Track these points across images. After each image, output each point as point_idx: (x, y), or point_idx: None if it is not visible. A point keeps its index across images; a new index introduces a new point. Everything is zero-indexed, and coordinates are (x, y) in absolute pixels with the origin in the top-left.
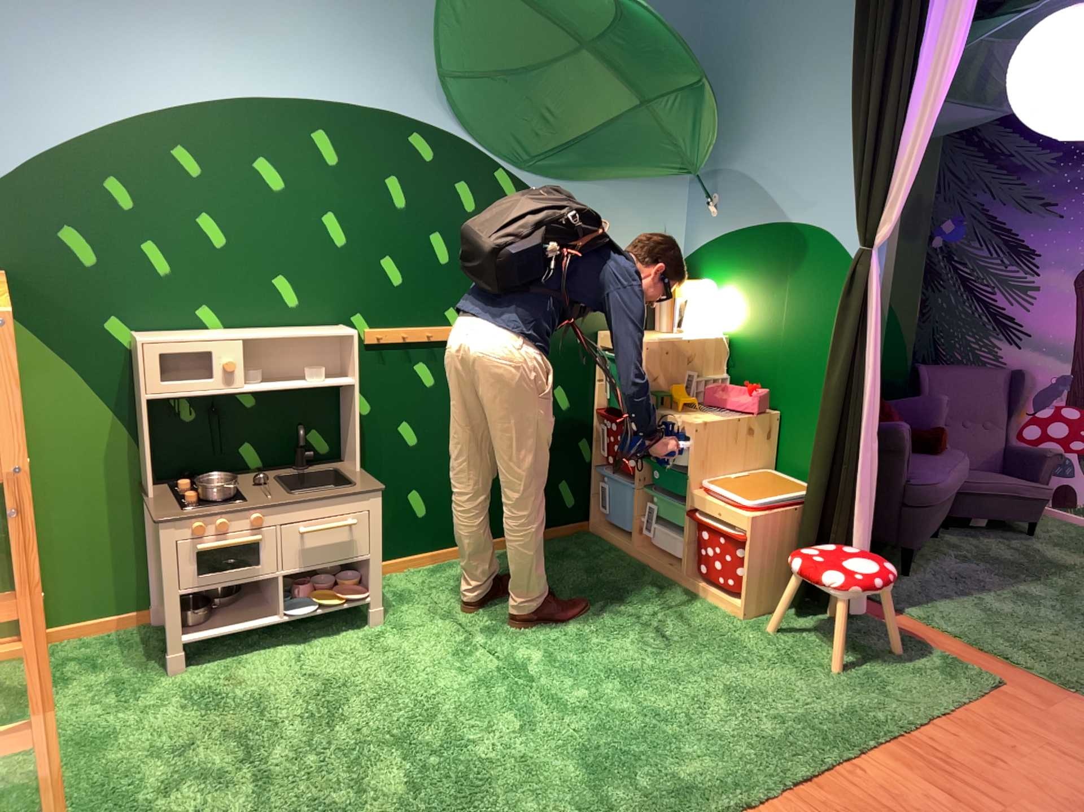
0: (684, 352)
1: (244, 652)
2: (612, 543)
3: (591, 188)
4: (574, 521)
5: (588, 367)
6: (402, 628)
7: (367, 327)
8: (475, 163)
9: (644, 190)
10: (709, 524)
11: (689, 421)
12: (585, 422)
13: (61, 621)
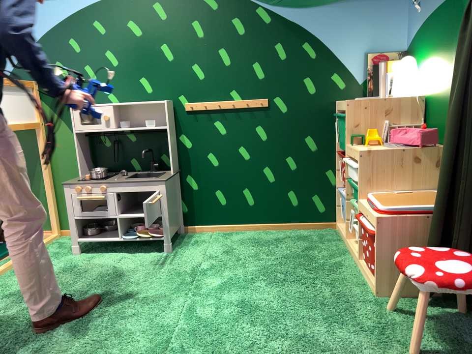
0: (383, 107)
1: (102, 254)
2: (341, 238)
3: (325, 7)
4: (326, 222)
5: (331, 123)
6: (173, 258)
7: (185, 101)
8: (242, 3)
9: (370, 3)
10: (365, 224)
11: (362, 150)
12: (331, 160)
13: (63, 229)
